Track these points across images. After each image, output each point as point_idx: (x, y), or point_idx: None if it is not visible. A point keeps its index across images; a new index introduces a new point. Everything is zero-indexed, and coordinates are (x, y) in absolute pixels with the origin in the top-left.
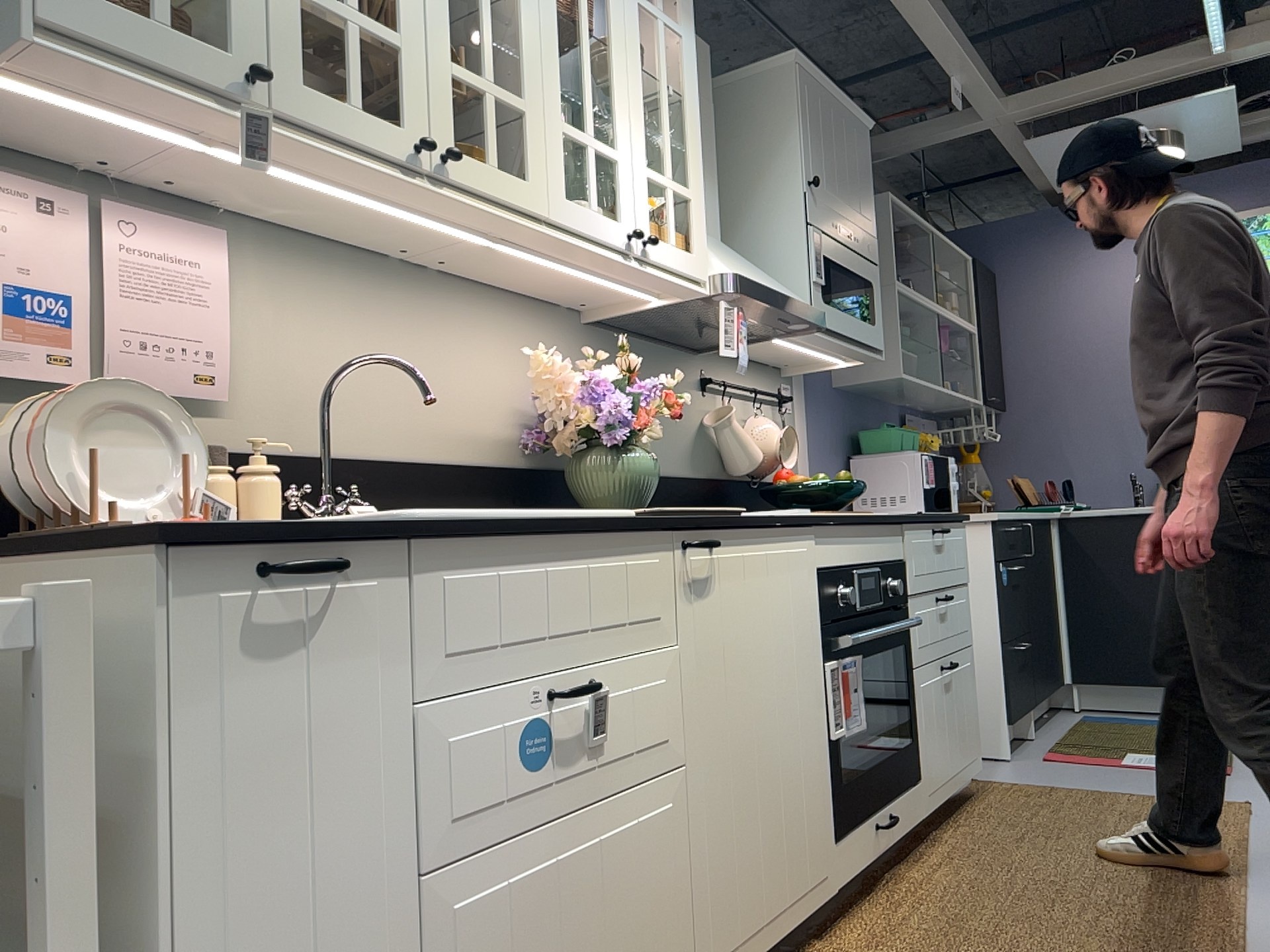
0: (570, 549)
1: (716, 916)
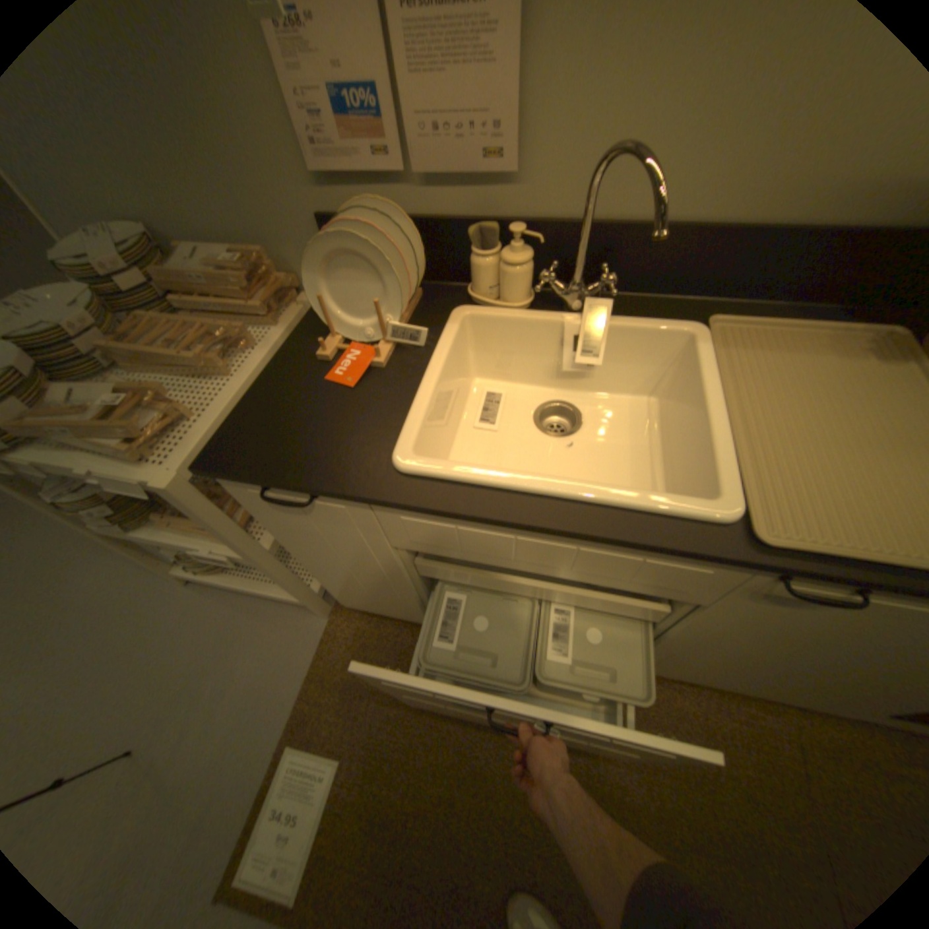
0: (559, 538)
1: (664, 668)
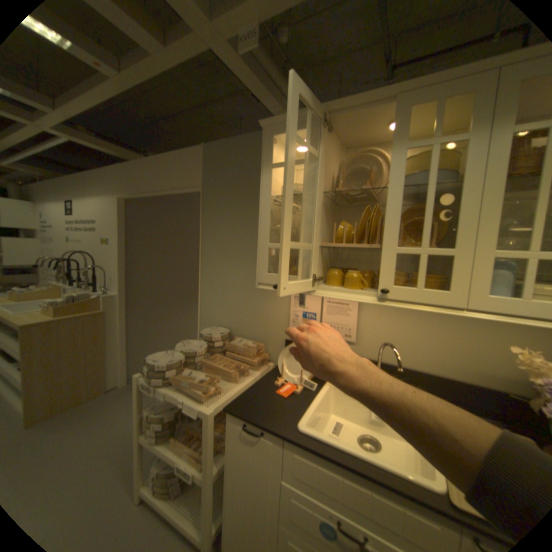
0: (362, 482)
1: None
